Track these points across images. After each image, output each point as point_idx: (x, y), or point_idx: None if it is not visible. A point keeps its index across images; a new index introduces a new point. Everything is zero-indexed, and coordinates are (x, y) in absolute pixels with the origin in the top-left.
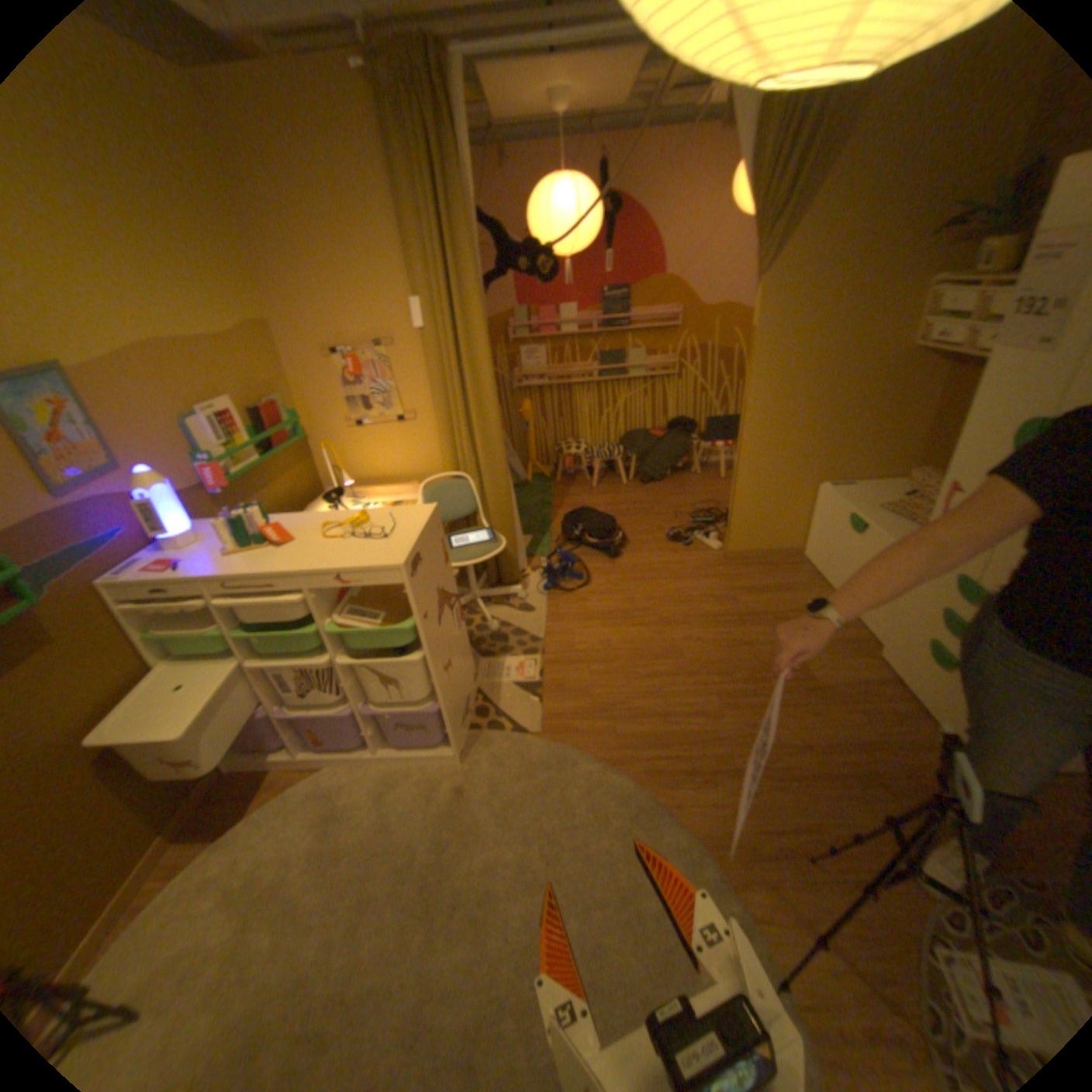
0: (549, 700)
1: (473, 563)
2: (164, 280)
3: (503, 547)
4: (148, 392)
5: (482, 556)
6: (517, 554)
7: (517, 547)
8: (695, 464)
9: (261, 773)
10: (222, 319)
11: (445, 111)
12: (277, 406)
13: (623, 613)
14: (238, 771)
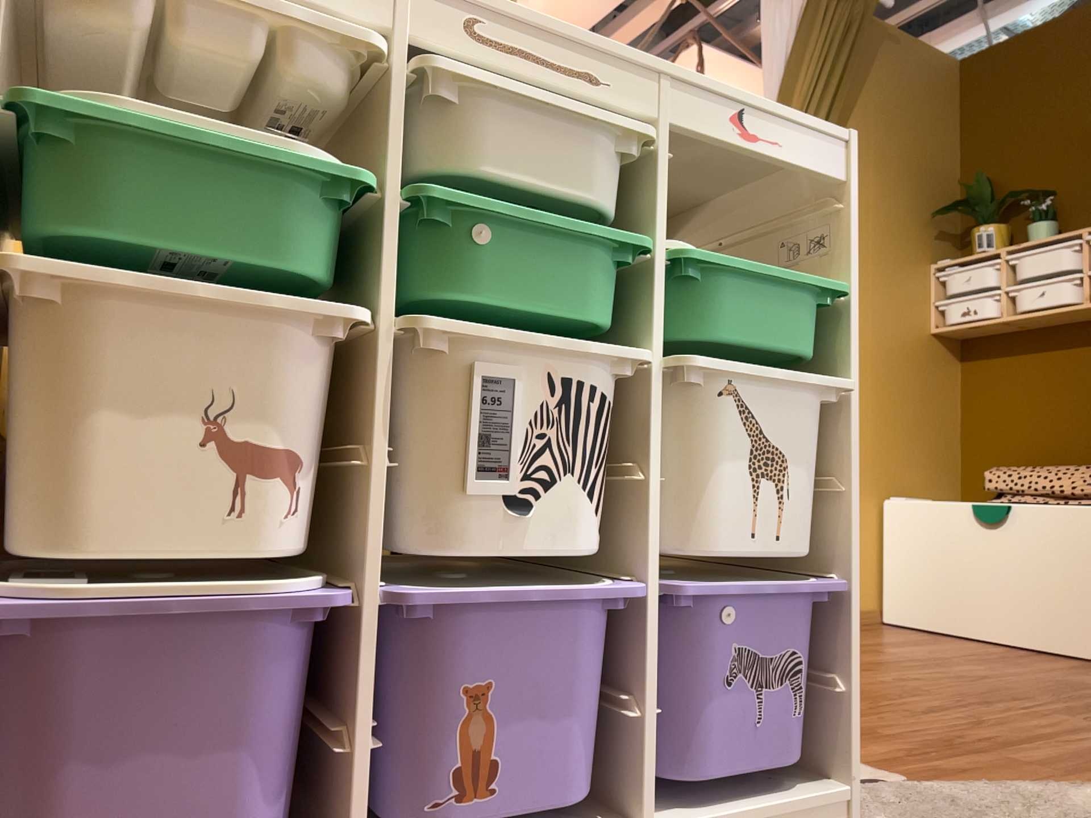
0: None
1: None
2: None
3: None
4: None
5: None
6: None
7: None
8: None
9: None
10: None
11: None
12: None
13: None
14: None
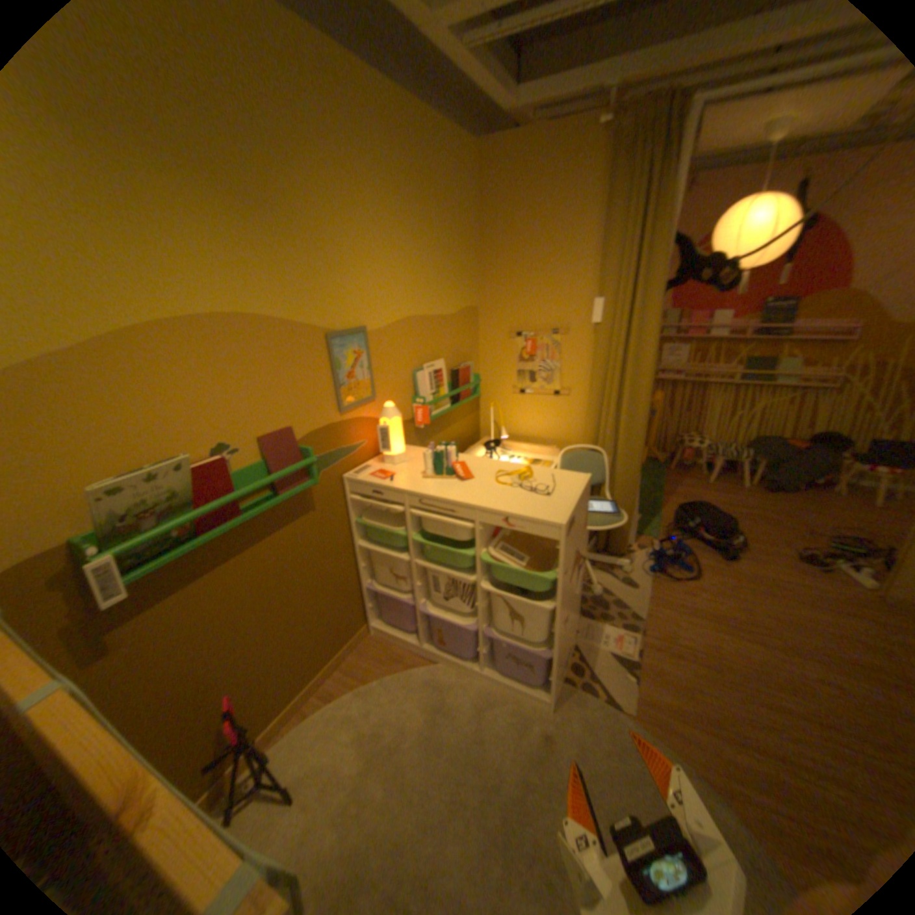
0: (649, 686)
1: (595, 529)
2: (430, 277)
3: (625, 521)
4: (403, 351)
5: (604, 525)
6: (631, 530)
7: (632, 523)
8: (843, 484)
9: (396, 646)
10: (454, 304)
11: (676, 146)
12: (470, 370)
13: (740, 623)
14: (381, 638)
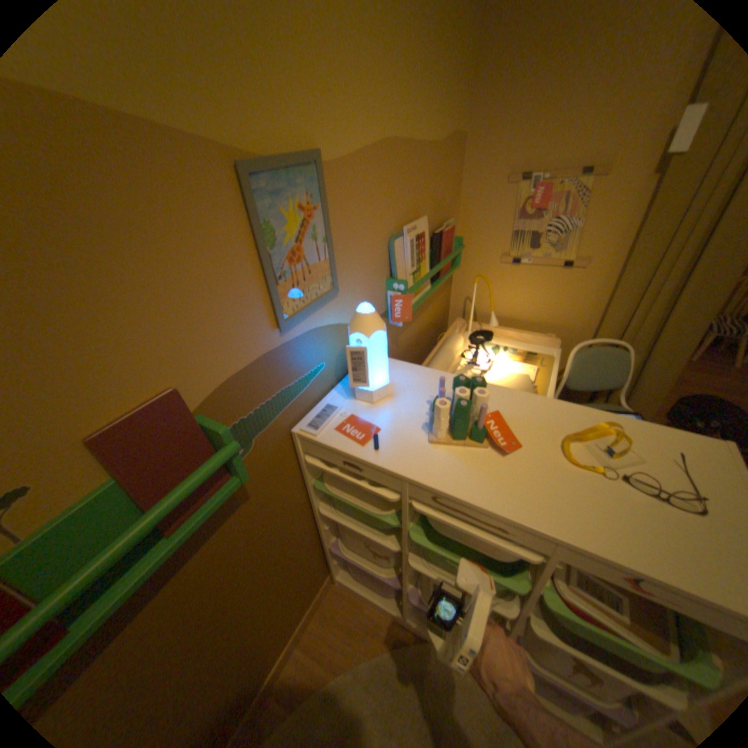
0: None
1: None
2: (420, 59)
3: None
4: (377, 203)
5: None
6: None
7: None
8: None
9: (368, 607)
10: (443, 123)
11: None
12: (454, 231)
13: None
14: (348, 592)
